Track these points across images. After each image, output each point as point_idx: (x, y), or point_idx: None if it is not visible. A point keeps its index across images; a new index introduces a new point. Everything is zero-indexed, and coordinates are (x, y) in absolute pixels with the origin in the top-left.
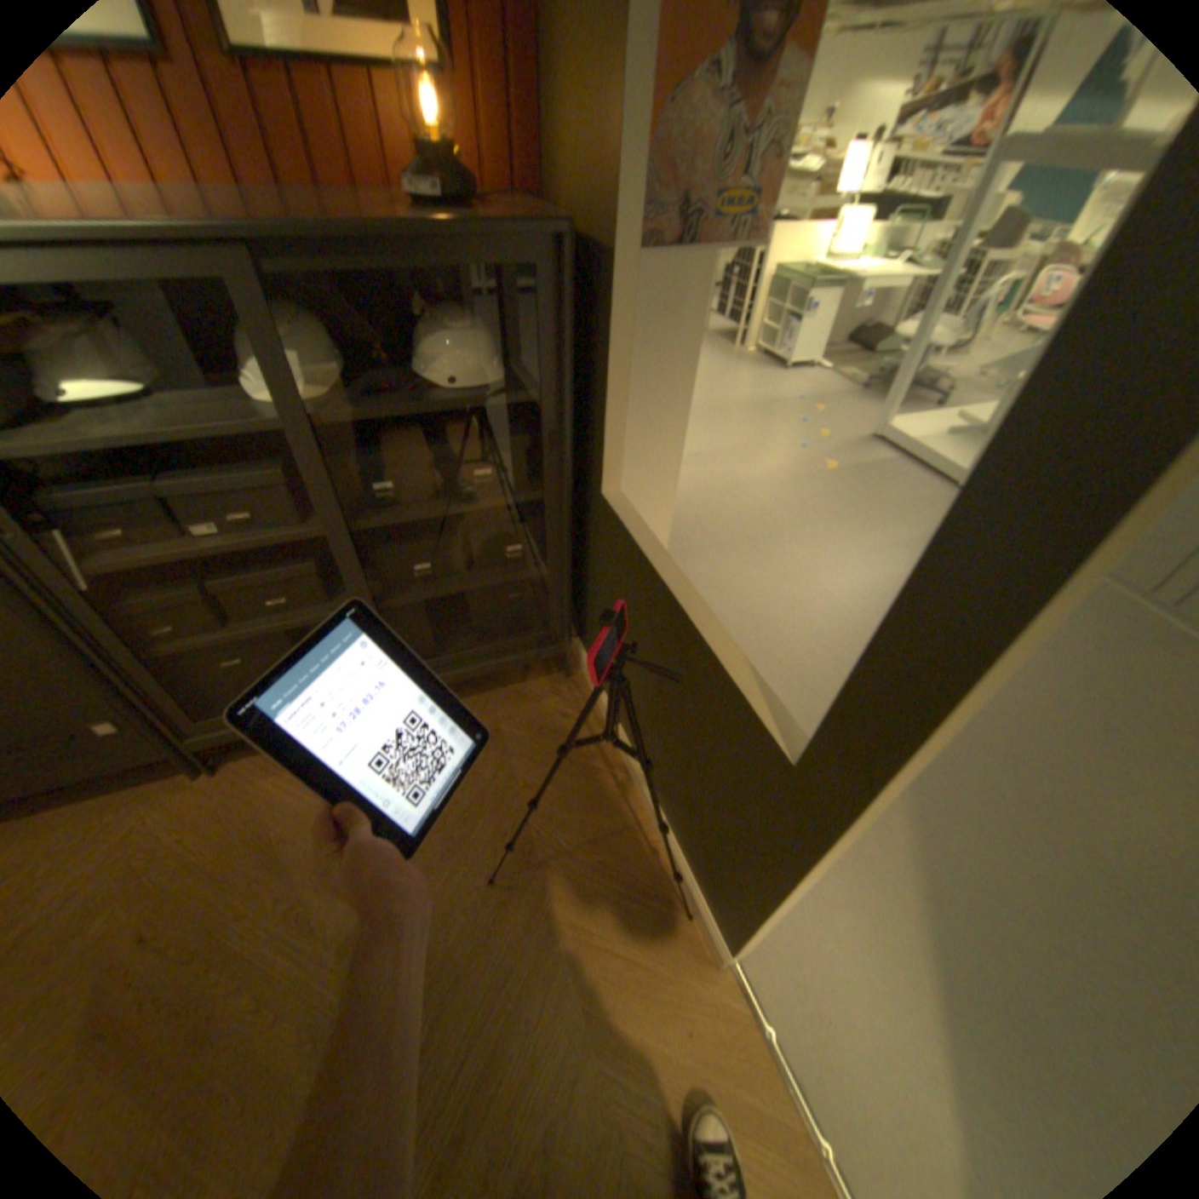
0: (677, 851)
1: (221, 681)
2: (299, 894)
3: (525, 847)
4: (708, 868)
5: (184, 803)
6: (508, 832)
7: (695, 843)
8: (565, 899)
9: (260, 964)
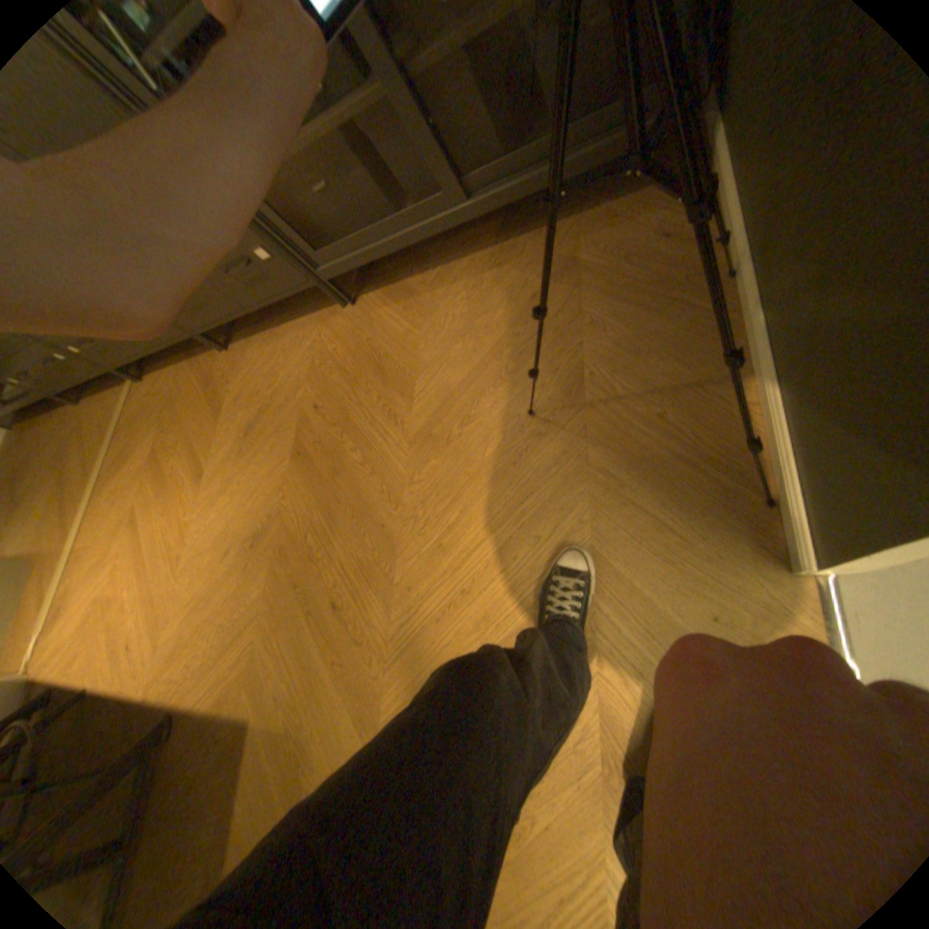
0: (789, 418)
1: (325, 209)
2: (396, 397)
3: (580, 387)
4: (830, 443)
5: (342, 324)
6: (565, 370)
7: (820, 402)
8: (610, 447)
9: (370, 438)
